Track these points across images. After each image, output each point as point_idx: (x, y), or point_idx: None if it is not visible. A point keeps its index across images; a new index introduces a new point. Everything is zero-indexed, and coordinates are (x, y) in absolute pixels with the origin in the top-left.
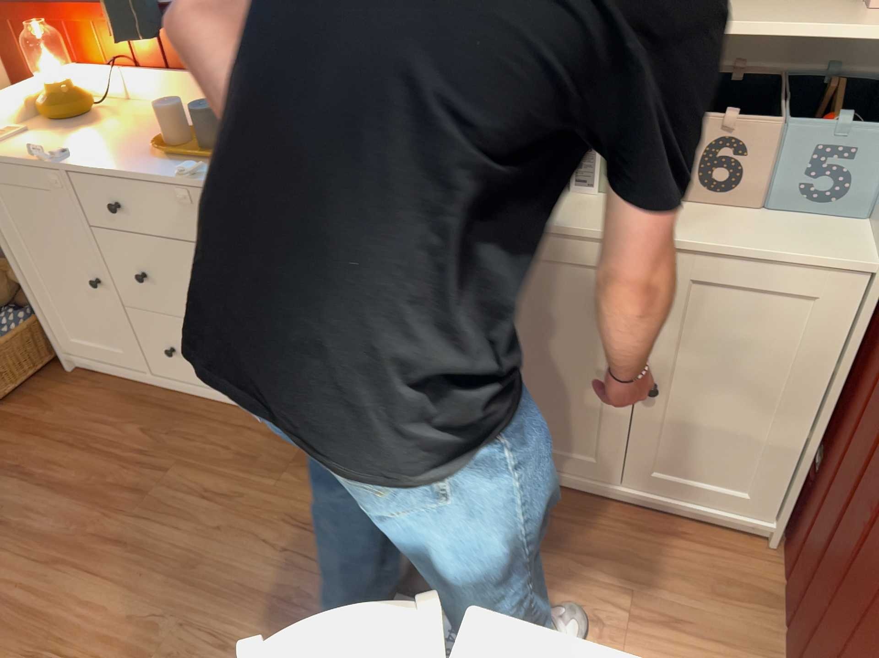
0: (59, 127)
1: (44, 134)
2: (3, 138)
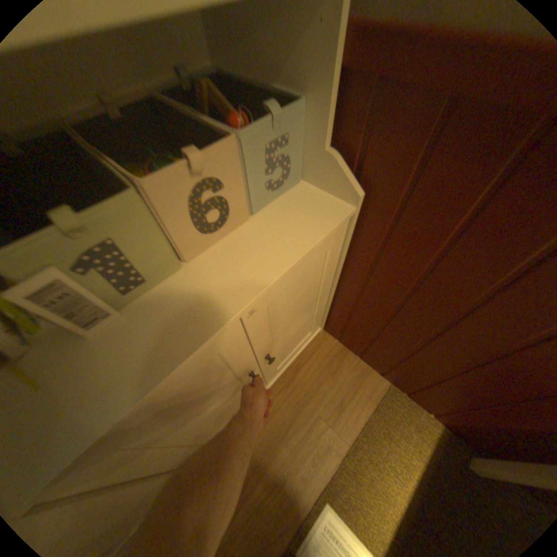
0: None
1: None
2: None
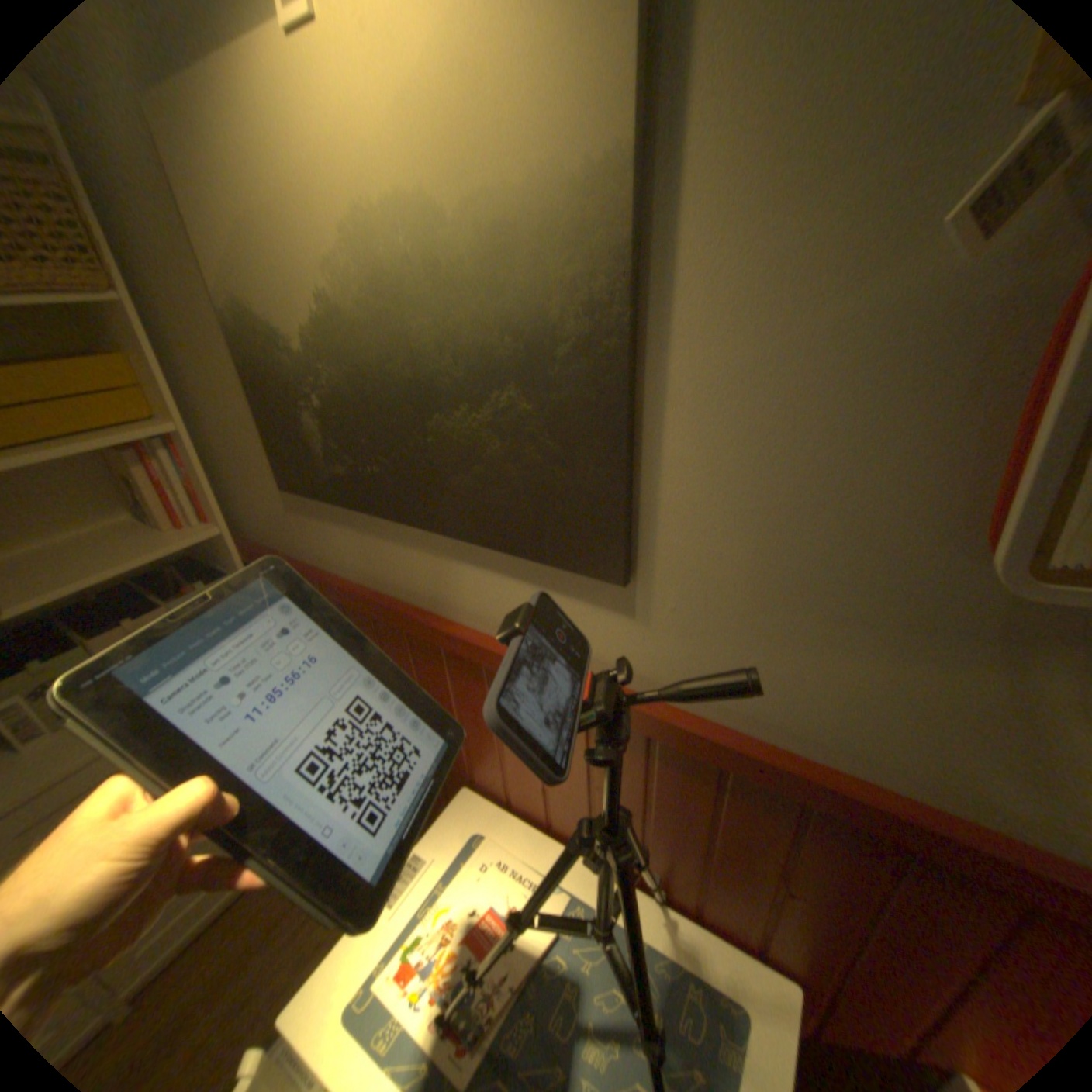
0: None
1: None
2: None
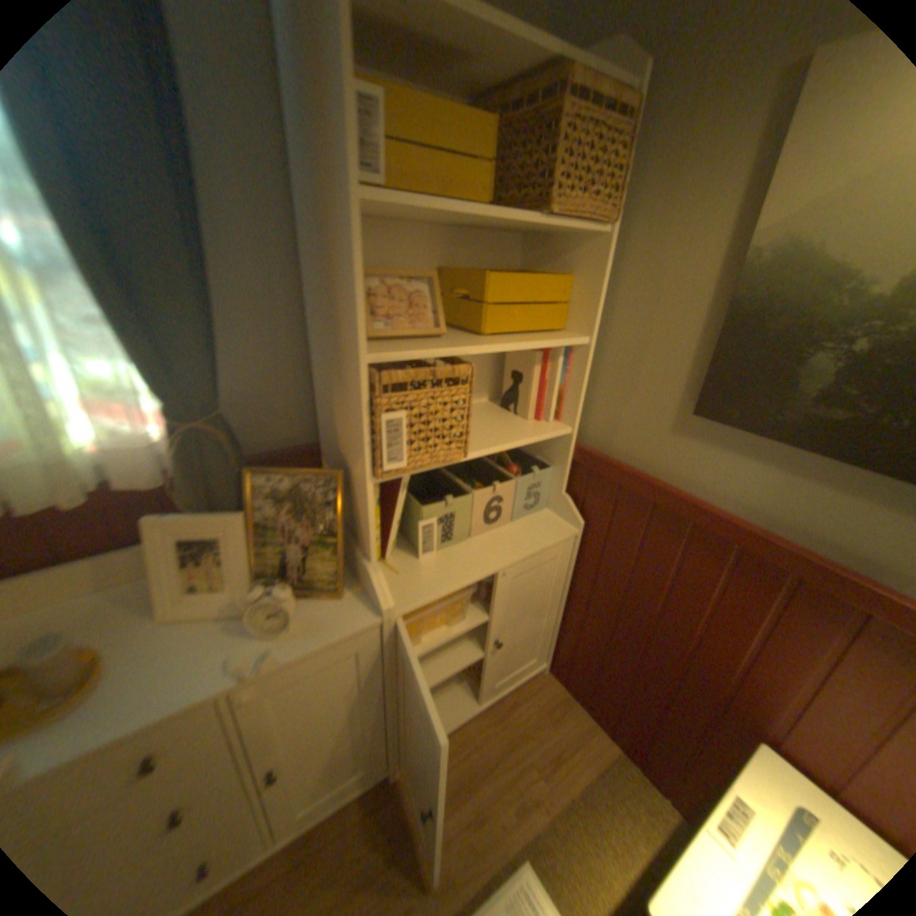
0: None
1: None
2: None
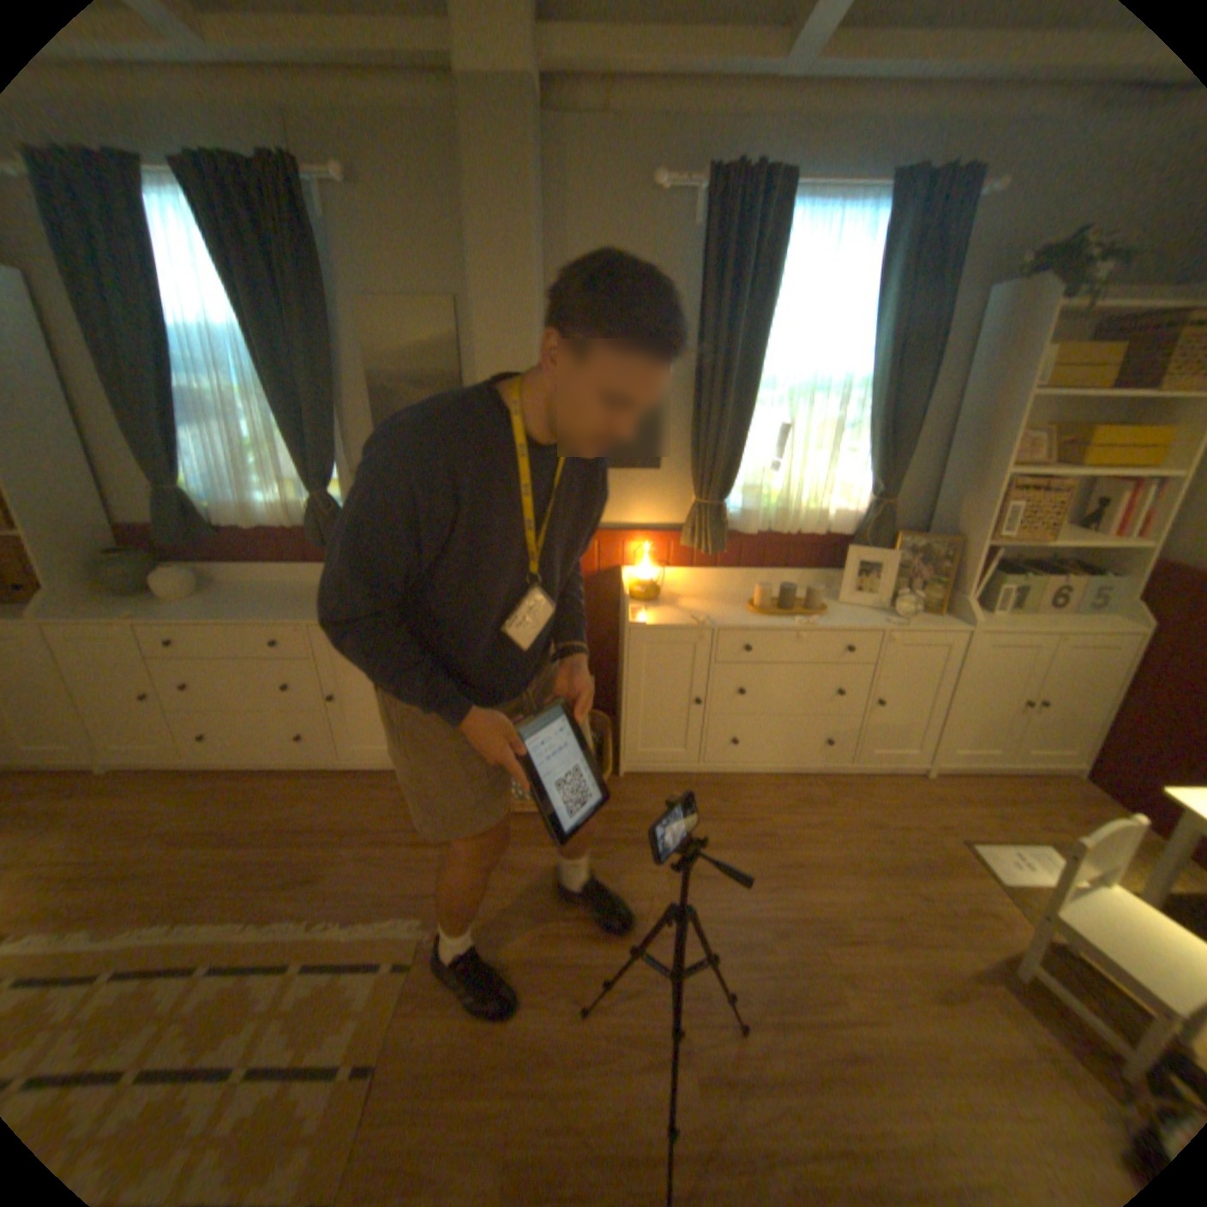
0: (656, 606)
1: (658, 611)
2: (639, 615)
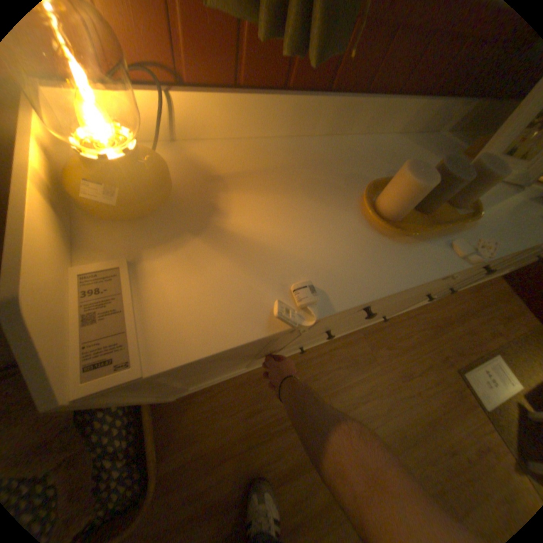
0: (173, 232)
1: (180, 258)
2: (122, 304)
